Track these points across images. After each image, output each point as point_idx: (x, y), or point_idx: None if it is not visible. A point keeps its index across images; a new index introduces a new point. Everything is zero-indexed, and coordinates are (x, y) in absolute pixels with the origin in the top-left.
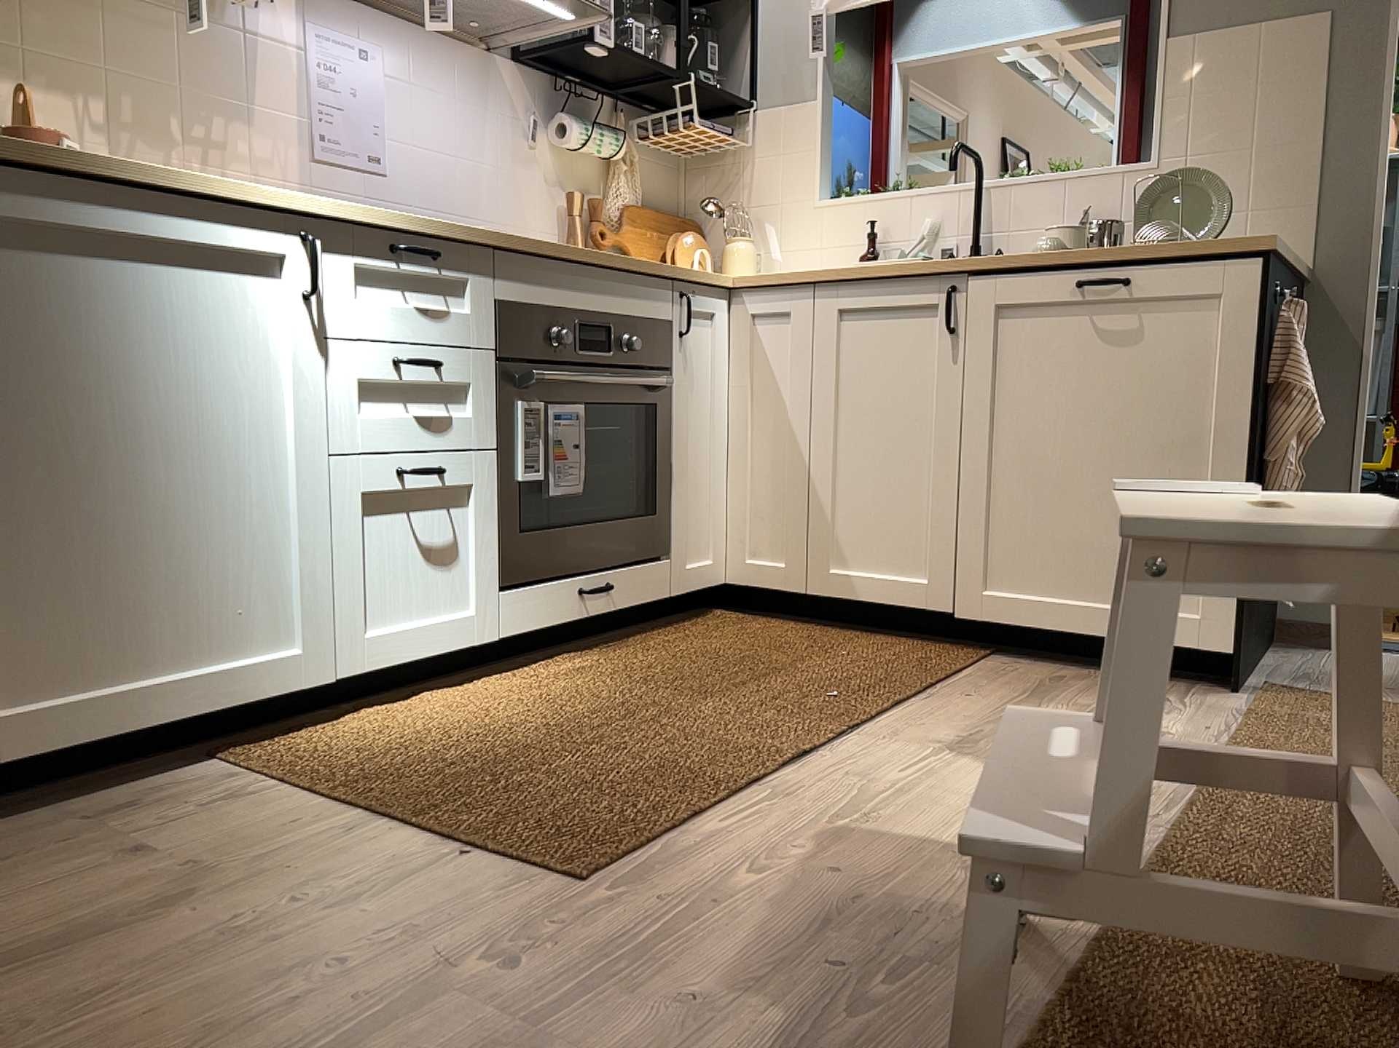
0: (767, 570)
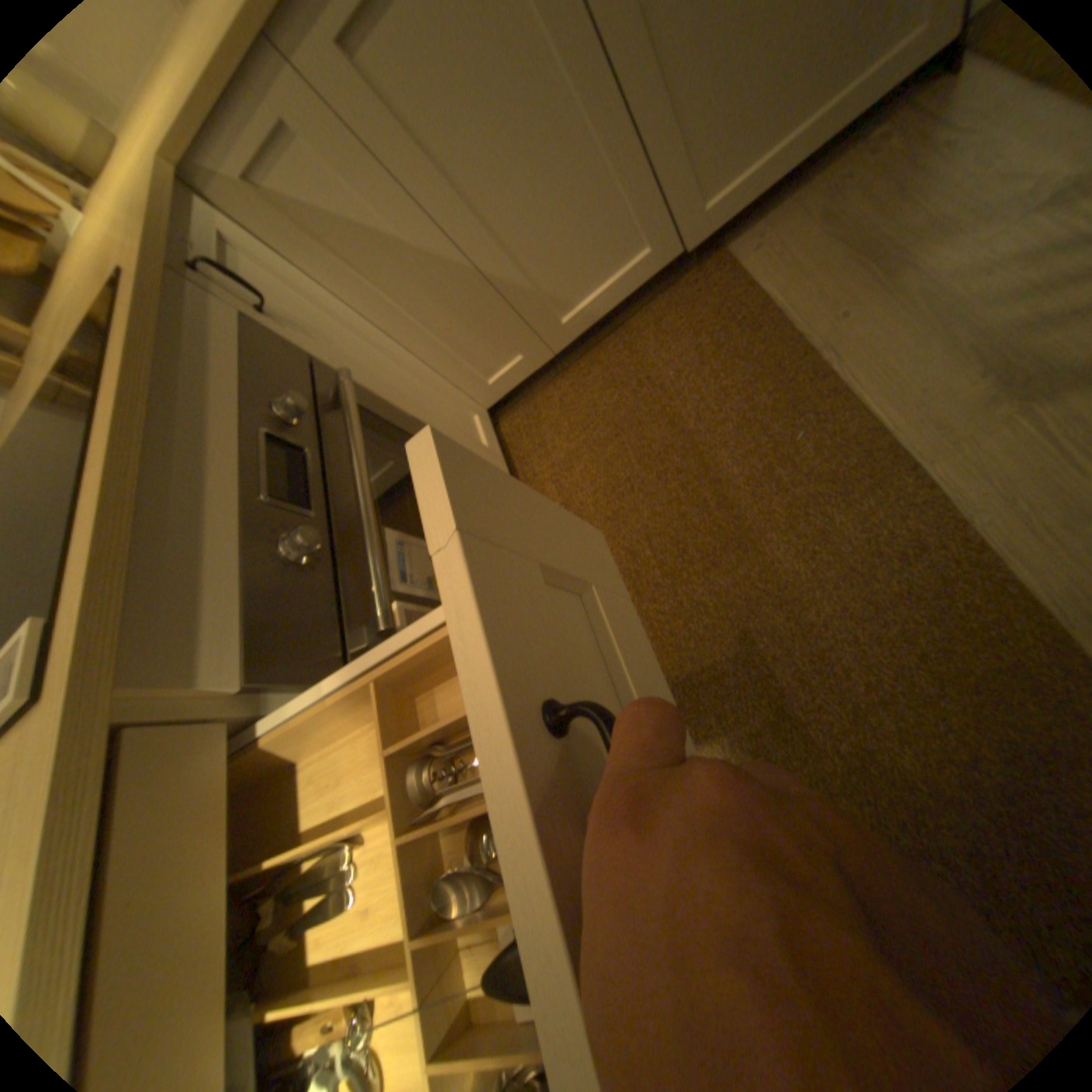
0: (514, 377)
